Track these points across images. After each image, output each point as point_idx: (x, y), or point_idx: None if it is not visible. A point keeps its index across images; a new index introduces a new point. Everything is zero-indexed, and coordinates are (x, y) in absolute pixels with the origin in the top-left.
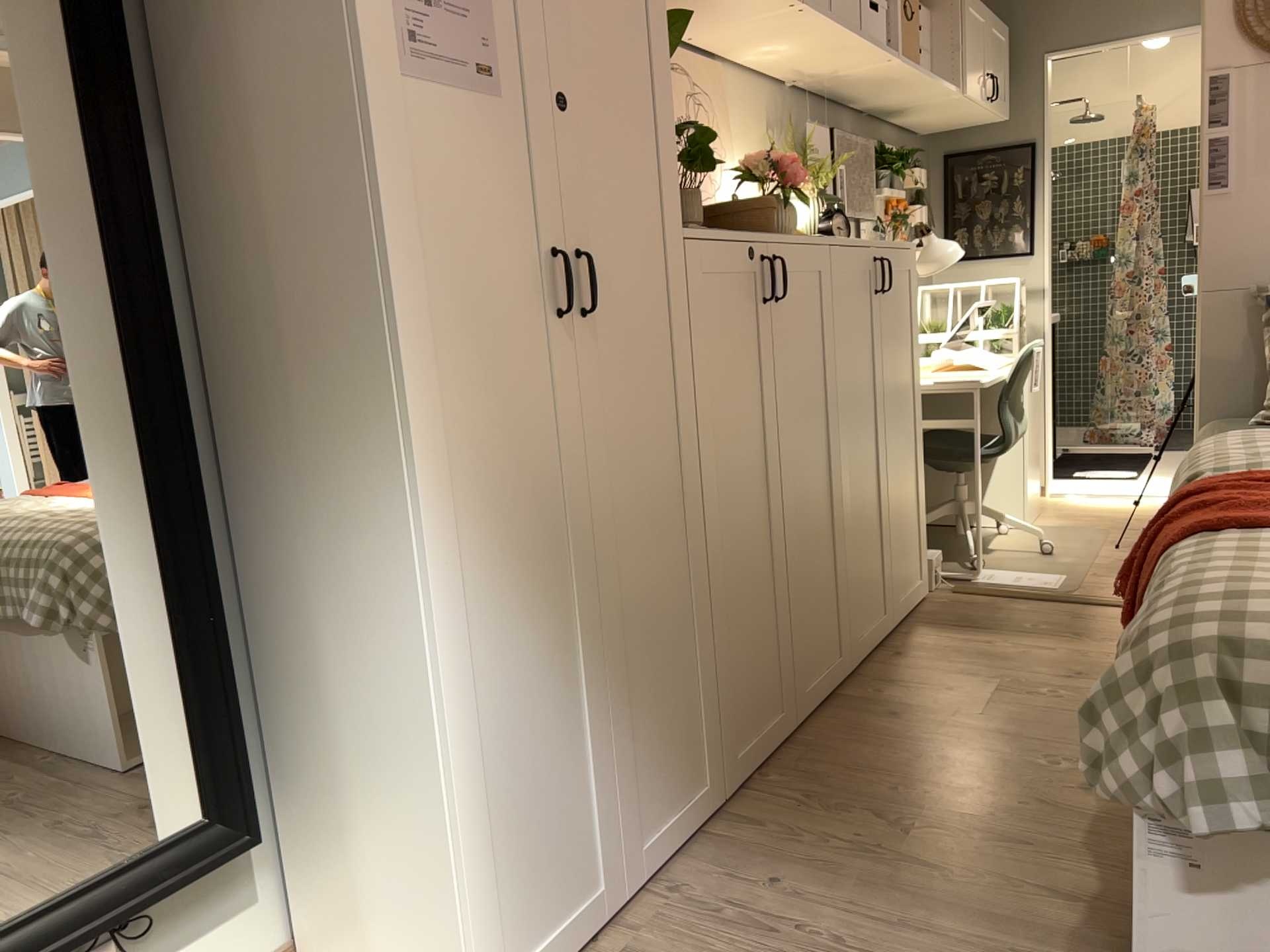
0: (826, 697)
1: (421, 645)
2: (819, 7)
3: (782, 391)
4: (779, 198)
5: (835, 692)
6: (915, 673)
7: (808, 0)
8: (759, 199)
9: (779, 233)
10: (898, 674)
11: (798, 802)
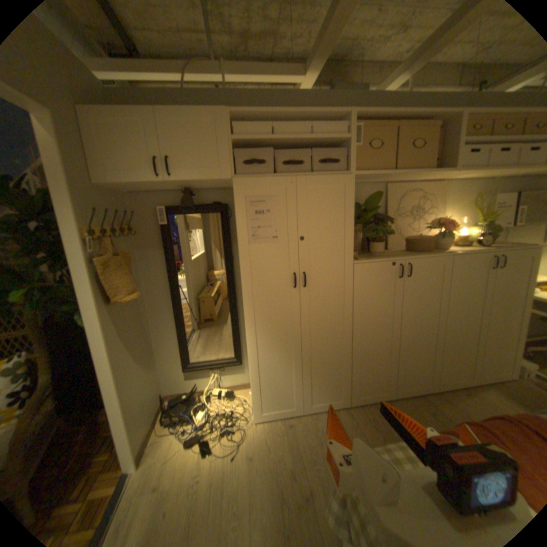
0: (421, 397)
1: (248, 350)
2: (474, 168)
3: (408, 305)
4: (444, 236)
5: (425, 397)
6: (465, 408)
7: (472, 165)
8: (433, 237)
9: (443, 248)
10: (457, 404)
11: (371, 421)
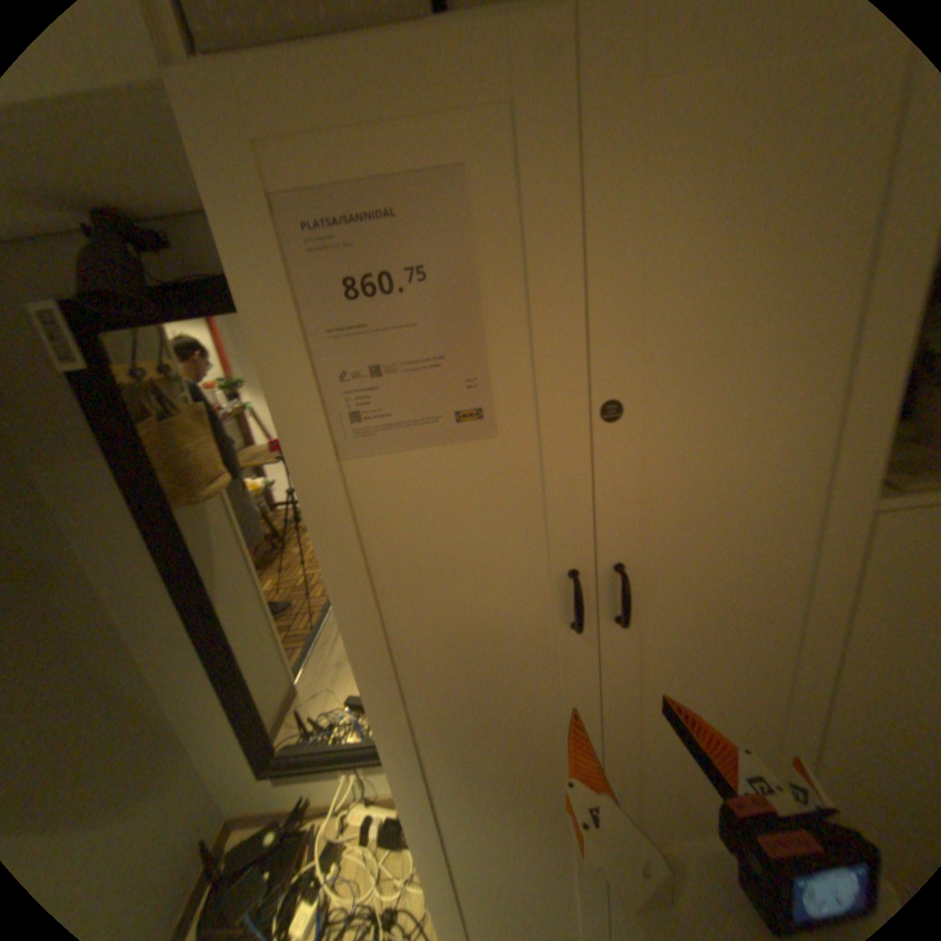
0: None
1: (404, 827)
2: None
3: None
4: None
5: None
6: None
7: None
8: None
9: None
10: None
11: None
